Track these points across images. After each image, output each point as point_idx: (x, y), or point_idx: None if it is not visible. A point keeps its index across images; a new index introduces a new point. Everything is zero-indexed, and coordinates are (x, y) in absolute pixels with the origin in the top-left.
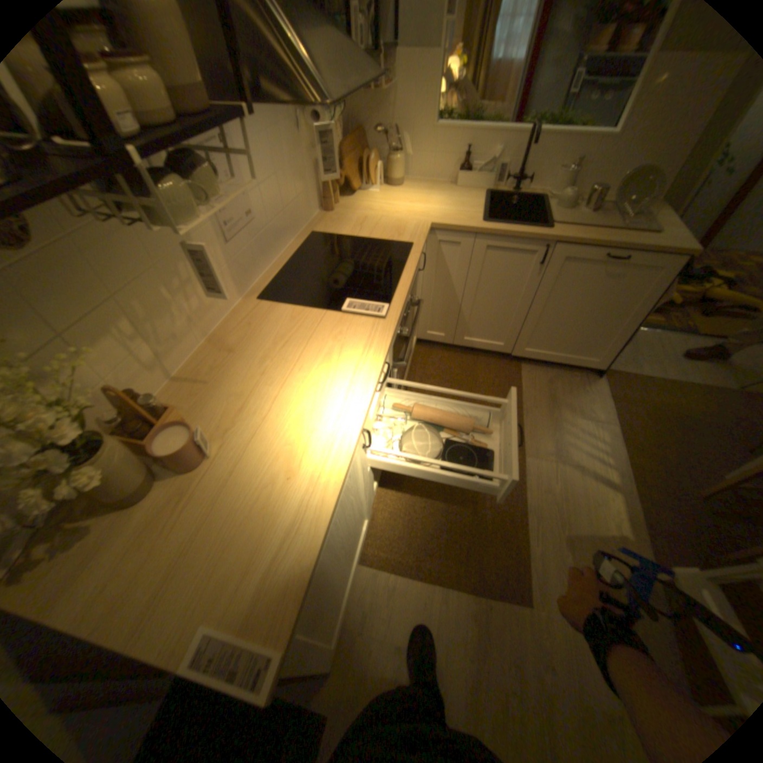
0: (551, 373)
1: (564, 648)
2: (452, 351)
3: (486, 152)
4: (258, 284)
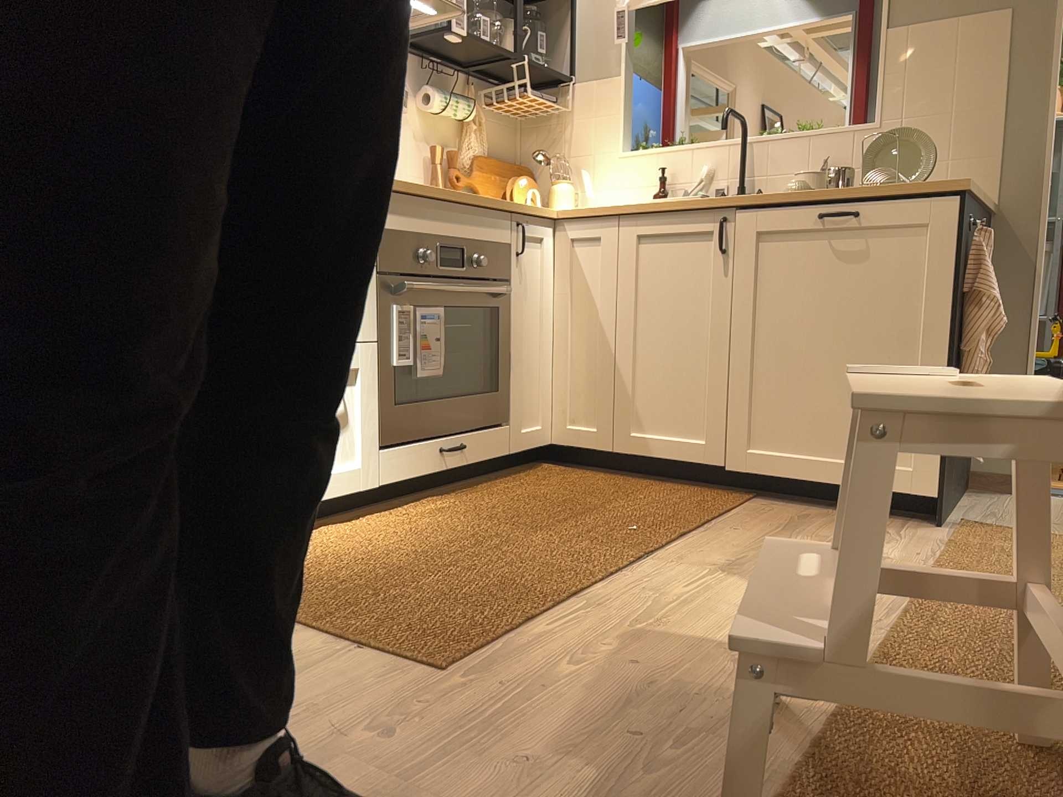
0: (815, 509)
1: (451, 722)
2: (620, 476)
3: (692, 178)
4: None
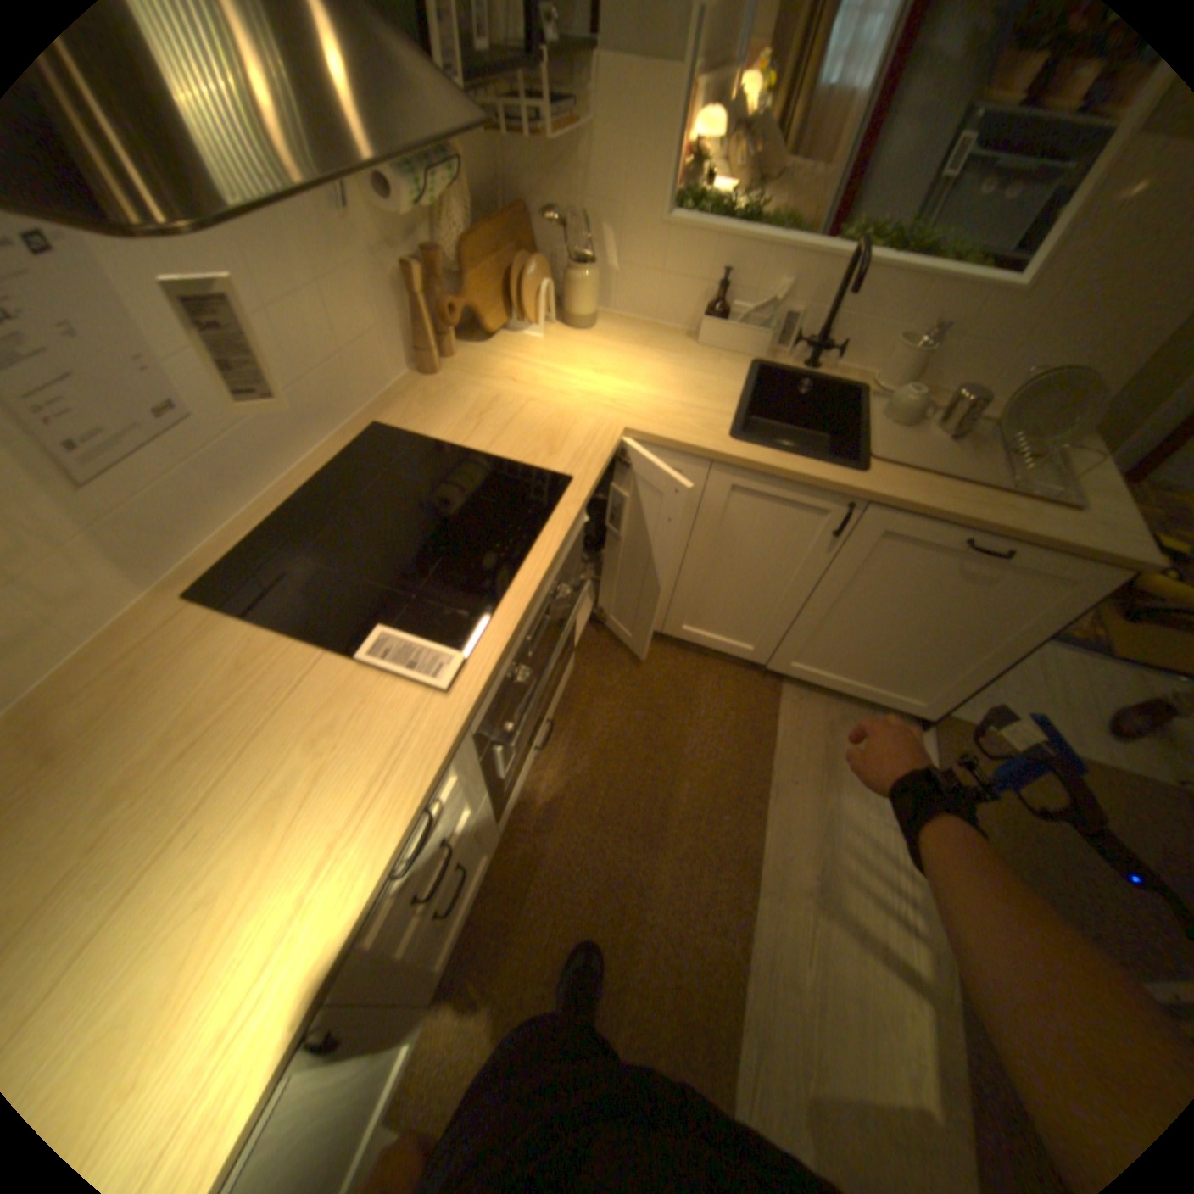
0: (835, 709)
1: None
2: (661, 641)
3: (760, 284)
4: (207, 549)
